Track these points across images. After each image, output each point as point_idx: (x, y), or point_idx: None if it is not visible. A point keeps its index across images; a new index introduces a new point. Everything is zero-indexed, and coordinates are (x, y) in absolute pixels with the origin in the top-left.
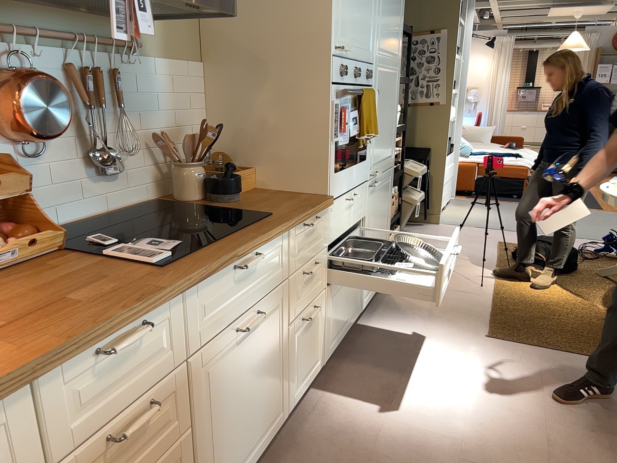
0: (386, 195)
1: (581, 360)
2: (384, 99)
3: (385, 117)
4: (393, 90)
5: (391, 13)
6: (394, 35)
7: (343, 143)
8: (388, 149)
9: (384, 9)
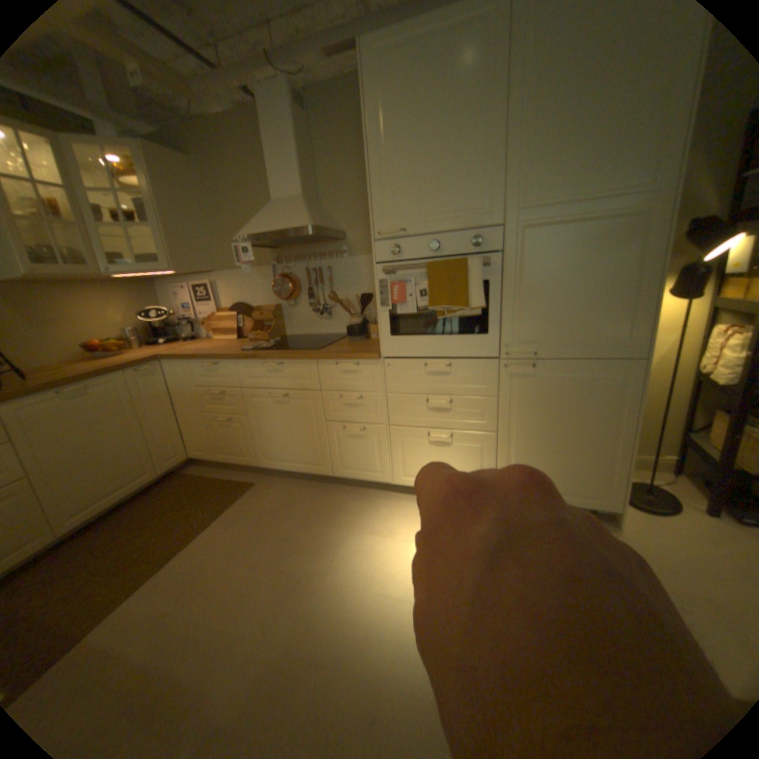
0: (605, 394)
1: None
2: (563, 259)
3: (571, 283)
4: (624, 241)
5: (584, 132)
6: (613, 157)
7: (406, 311)
8: (606, 329)
9: (539, 141)
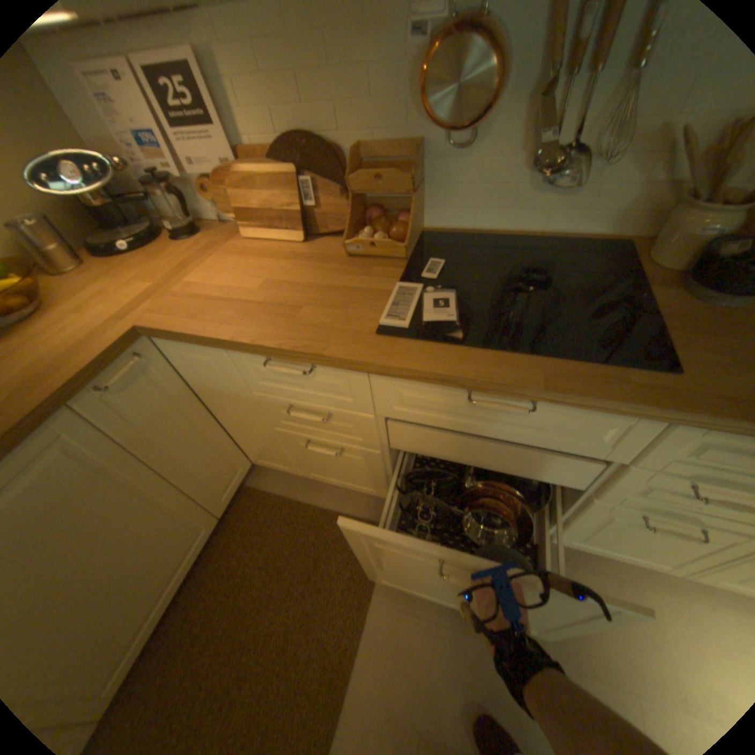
0: None
1: None
2: None
3: None
4: None
5: None
6: None
7: None
8: None
9: None
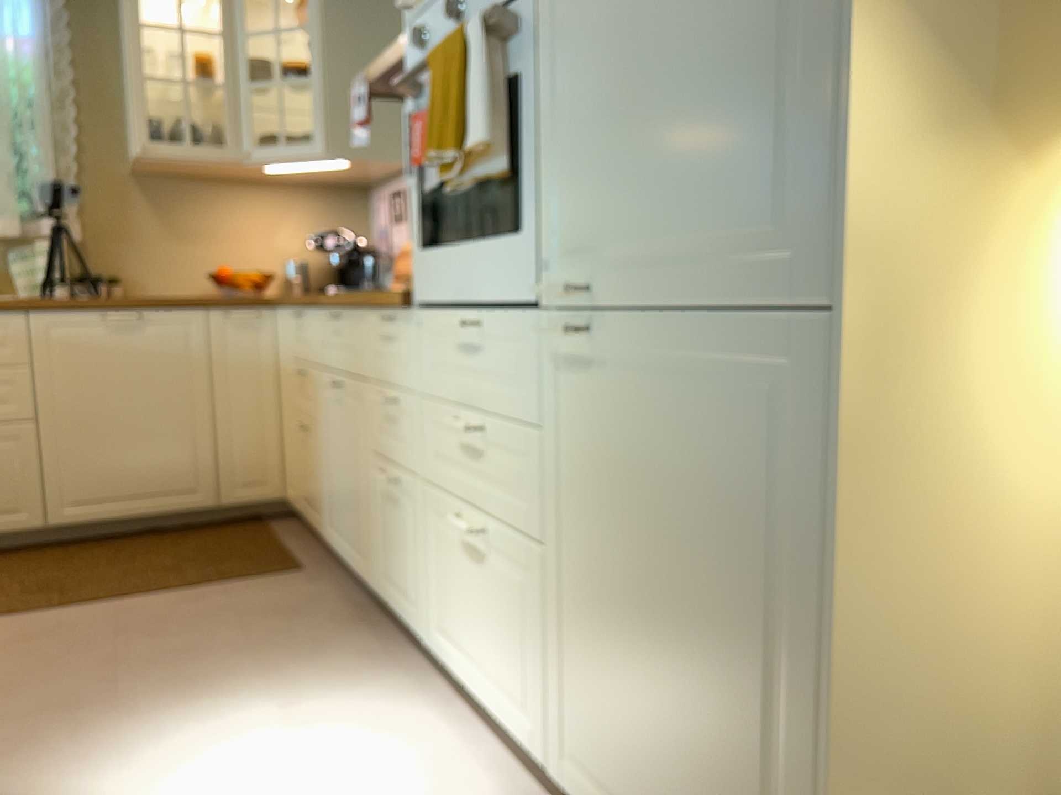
0: (746, 466)
1: None
2: None
3: (651, 40)
4: None
5: None
6: None
7: (434, 186)
8: (733, 192)
9: None
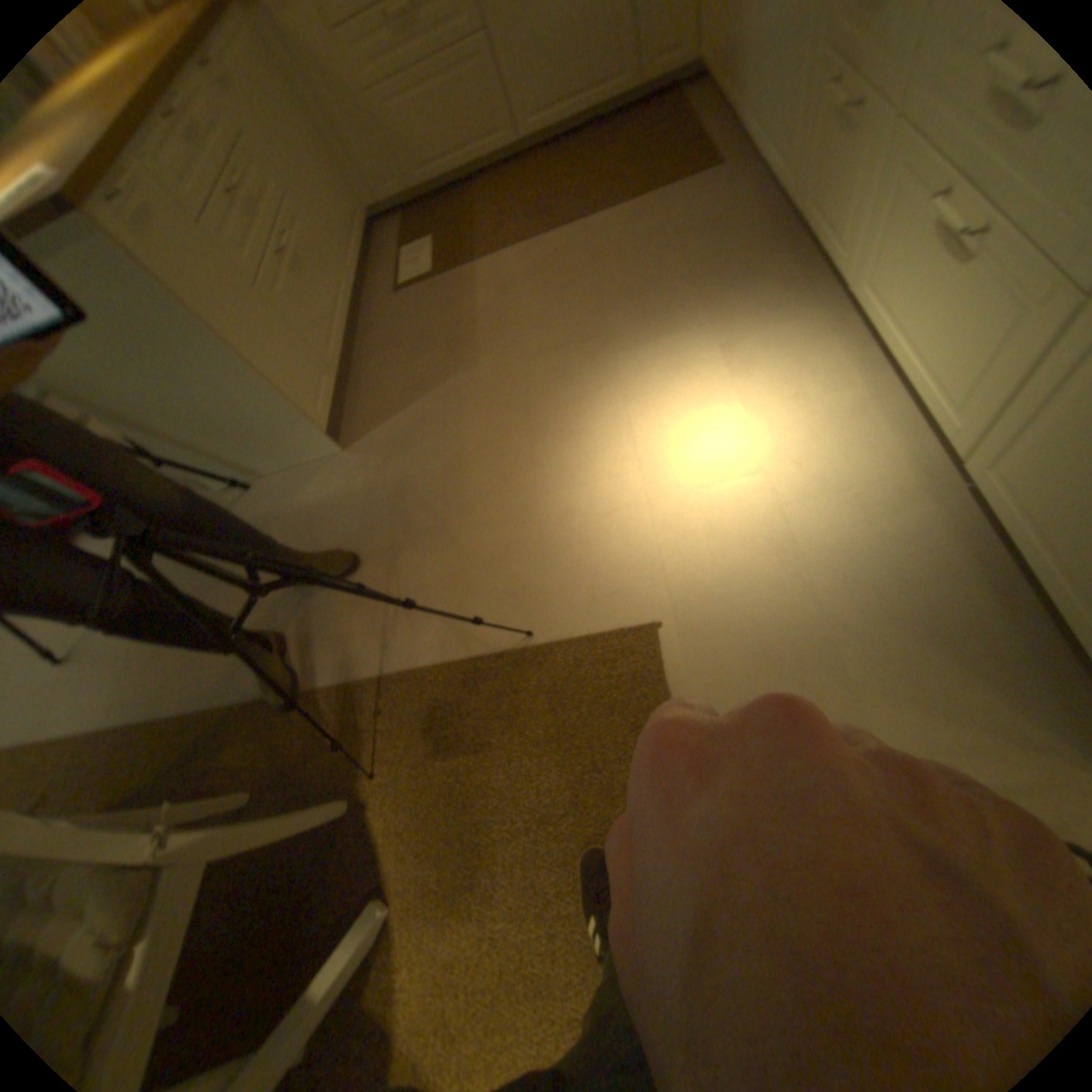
0: None
1: (477, 641)
2: None
3: None
4: None
5: None
6: None
7: None
8: None
9: None
